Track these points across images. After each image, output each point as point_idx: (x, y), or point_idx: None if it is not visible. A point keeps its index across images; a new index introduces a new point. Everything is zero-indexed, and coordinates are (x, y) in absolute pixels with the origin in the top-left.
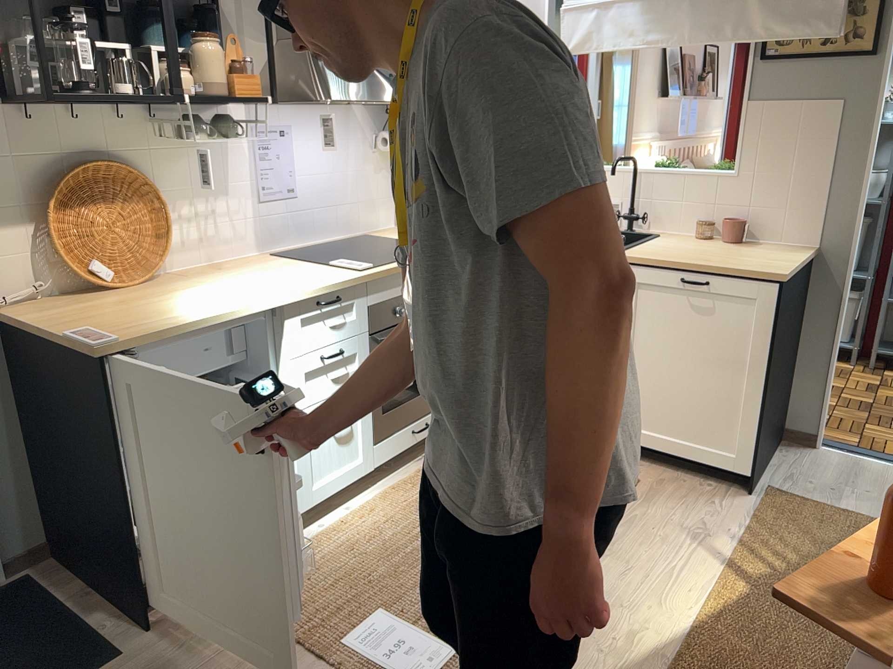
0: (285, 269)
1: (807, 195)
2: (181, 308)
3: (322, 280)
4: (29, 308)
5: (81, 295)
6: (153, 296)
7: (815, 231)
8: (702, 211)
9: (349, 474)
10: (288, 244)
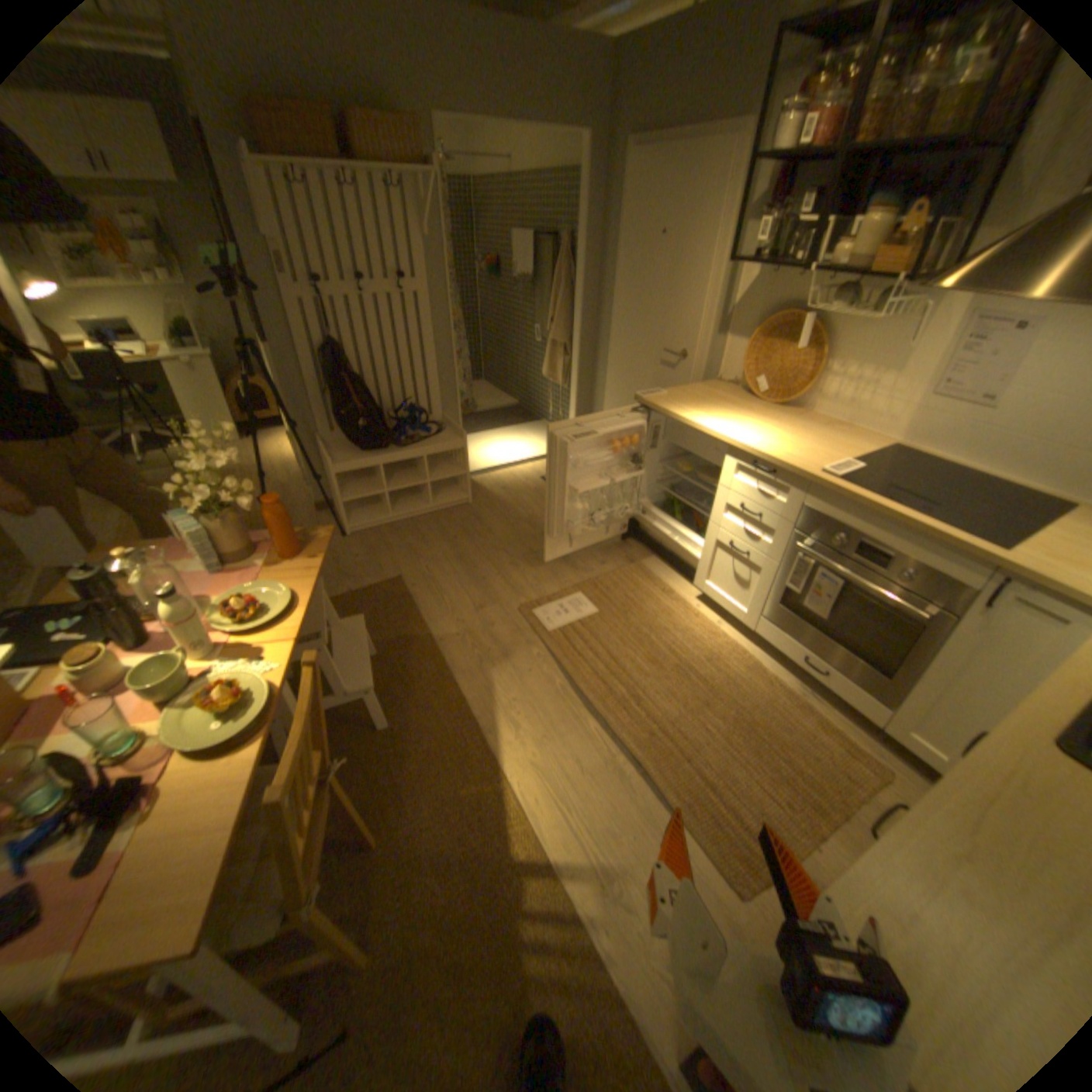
0: (830, 445)
1: None
2: (705, 411)
3: (781, 453)
4: (717, 385)
5: (747, 393)
6: (739, 406)
7: None
8: None
9: (732, 606)
10: (946, 451)
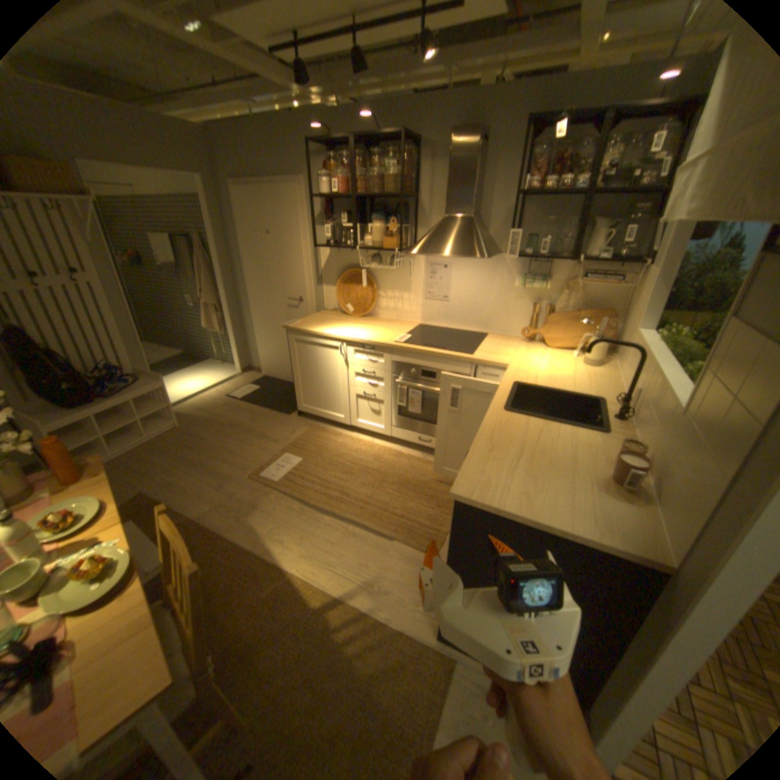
0: (393, 330)
1: (704, 492)
2: (327, 326)
3: (374, 338)
4: (326, 312)
5: (344, 314)
6: (343, 321)
7: (686, 547)
8: (657, 437)
9: (375, 427)
10: (439, 323)
